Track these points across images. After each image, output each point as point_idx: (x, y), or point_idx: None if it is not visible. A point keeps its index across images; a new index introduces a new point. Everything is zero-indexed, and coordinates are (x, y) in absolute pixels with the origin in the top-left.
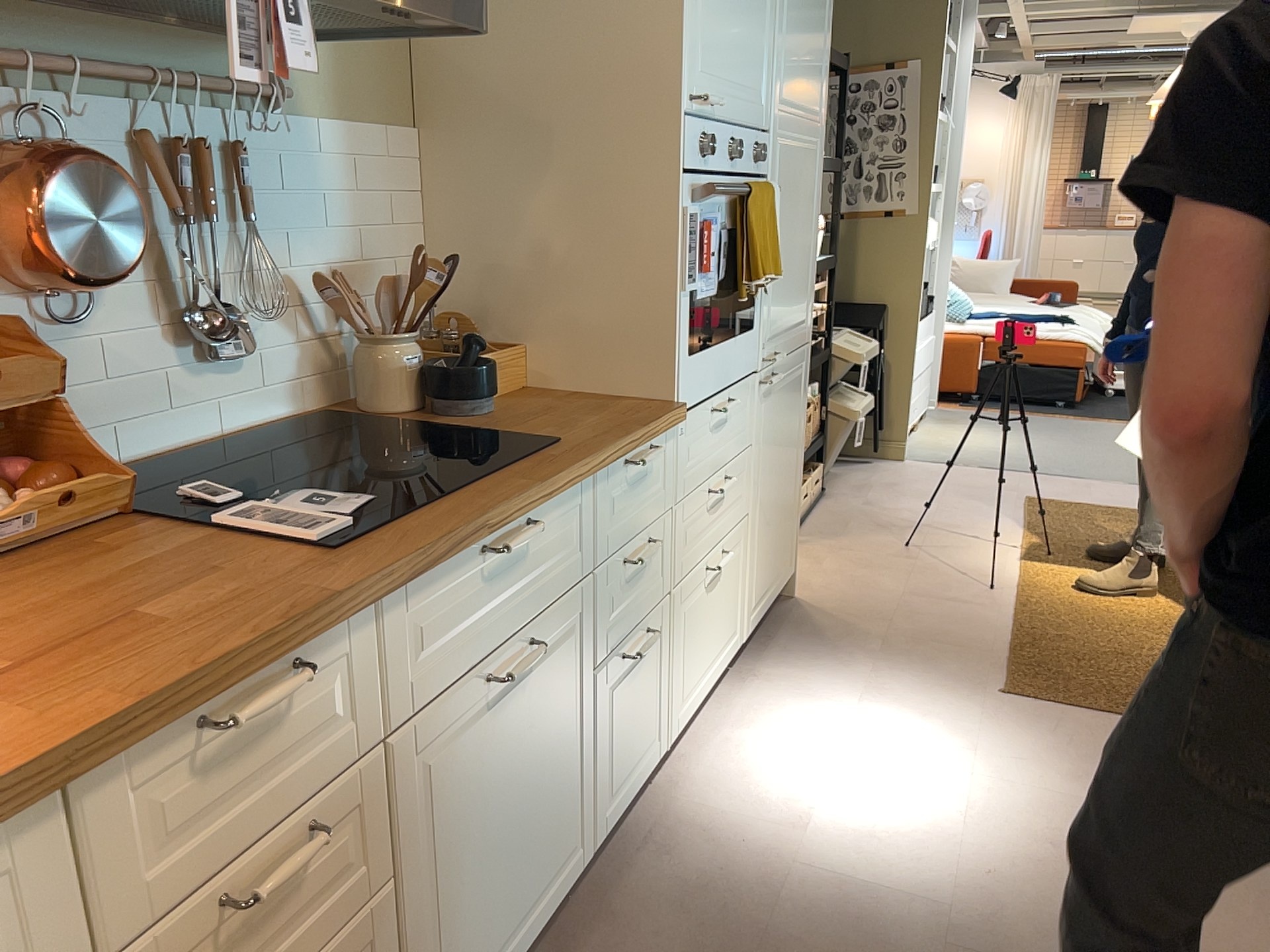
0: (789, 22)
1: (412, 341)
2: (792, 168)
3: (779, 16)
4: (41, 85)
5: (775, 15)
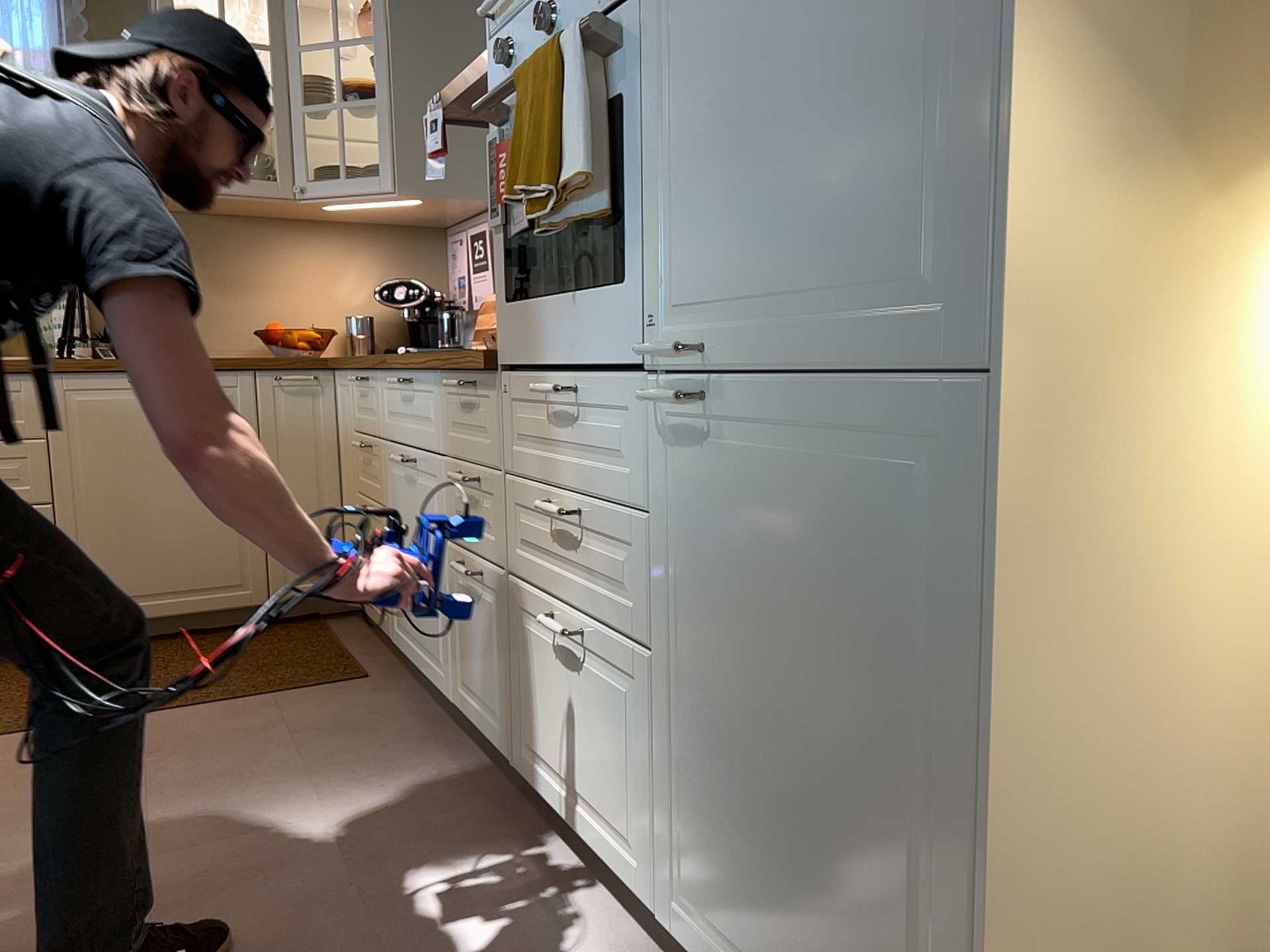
0: None
1: None
2: None
3: None
4: None
5: None
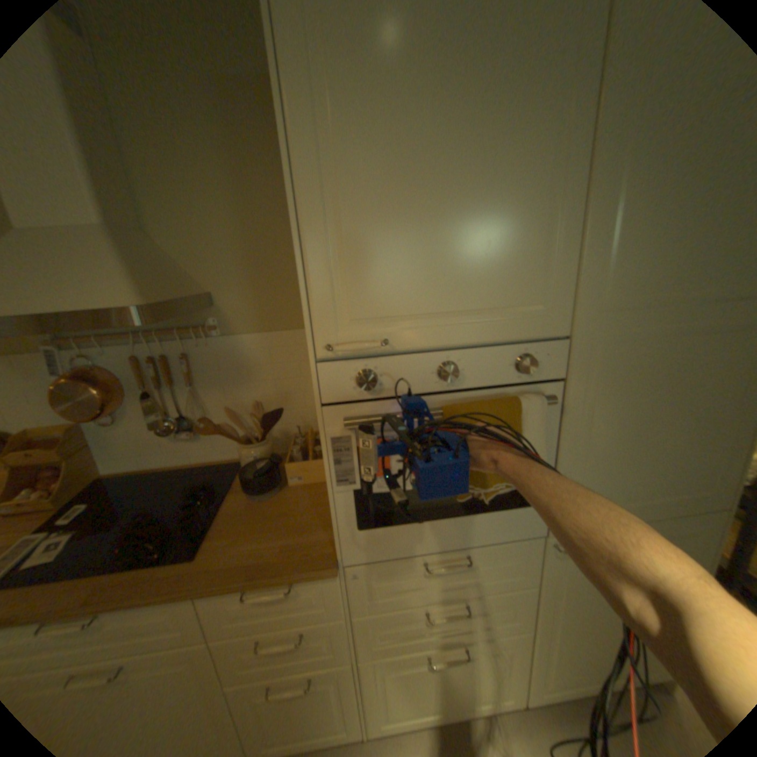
0: (640, 200)
1: (255, 447)
2: (657, 355)
3: (598, 203)
4: (88, 344)
5: (586, 204)
